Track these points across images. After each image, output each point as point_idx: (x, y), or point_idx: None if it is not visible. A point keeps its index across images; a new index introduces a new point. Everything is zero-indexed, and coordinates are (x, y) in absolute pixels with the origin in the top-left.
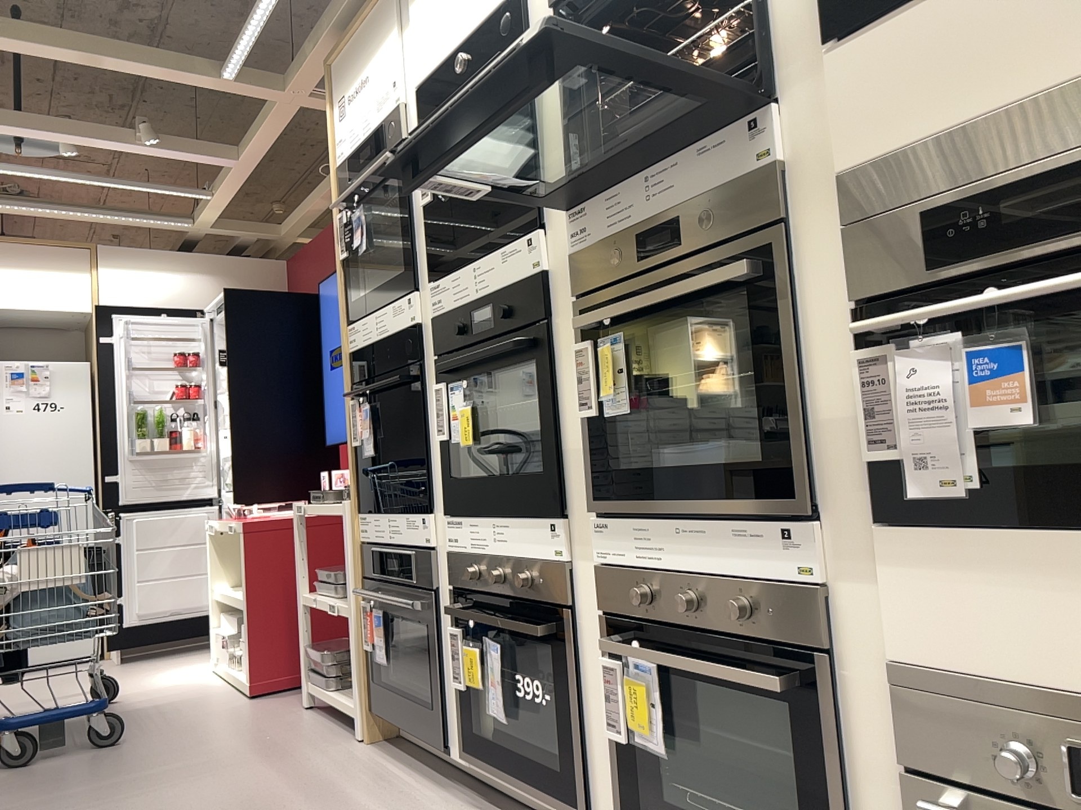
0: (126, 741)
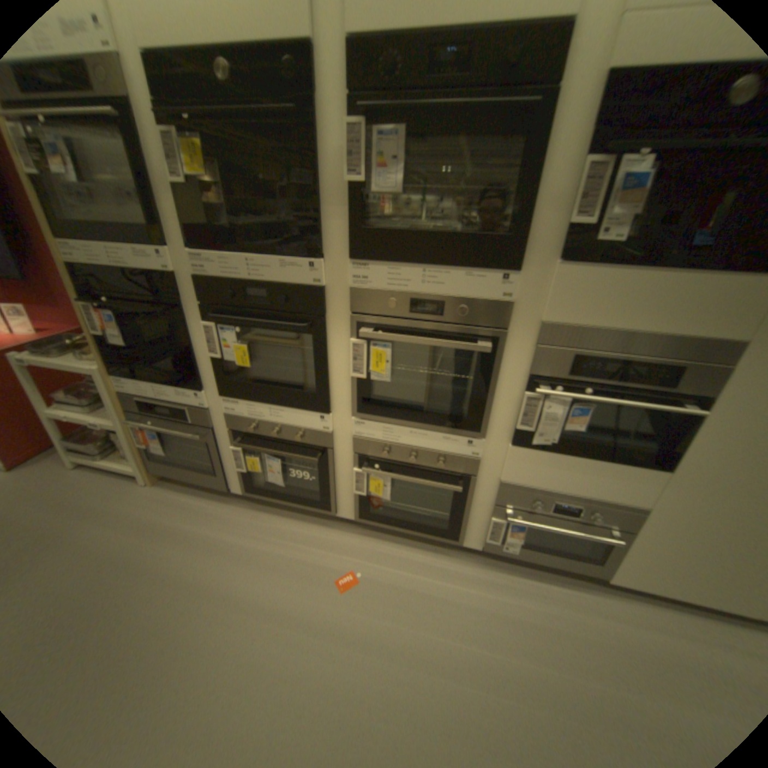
0: None
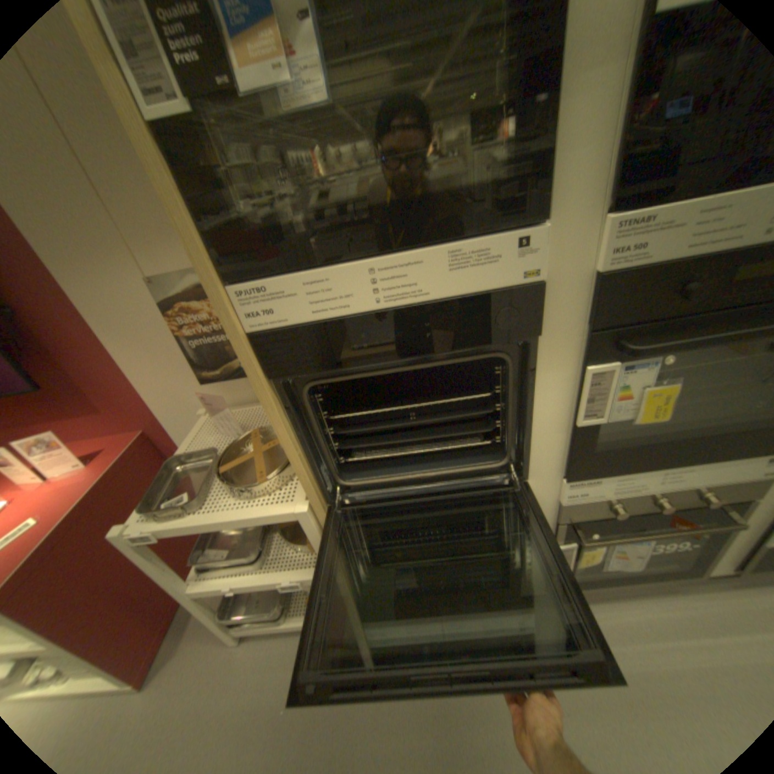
0: None
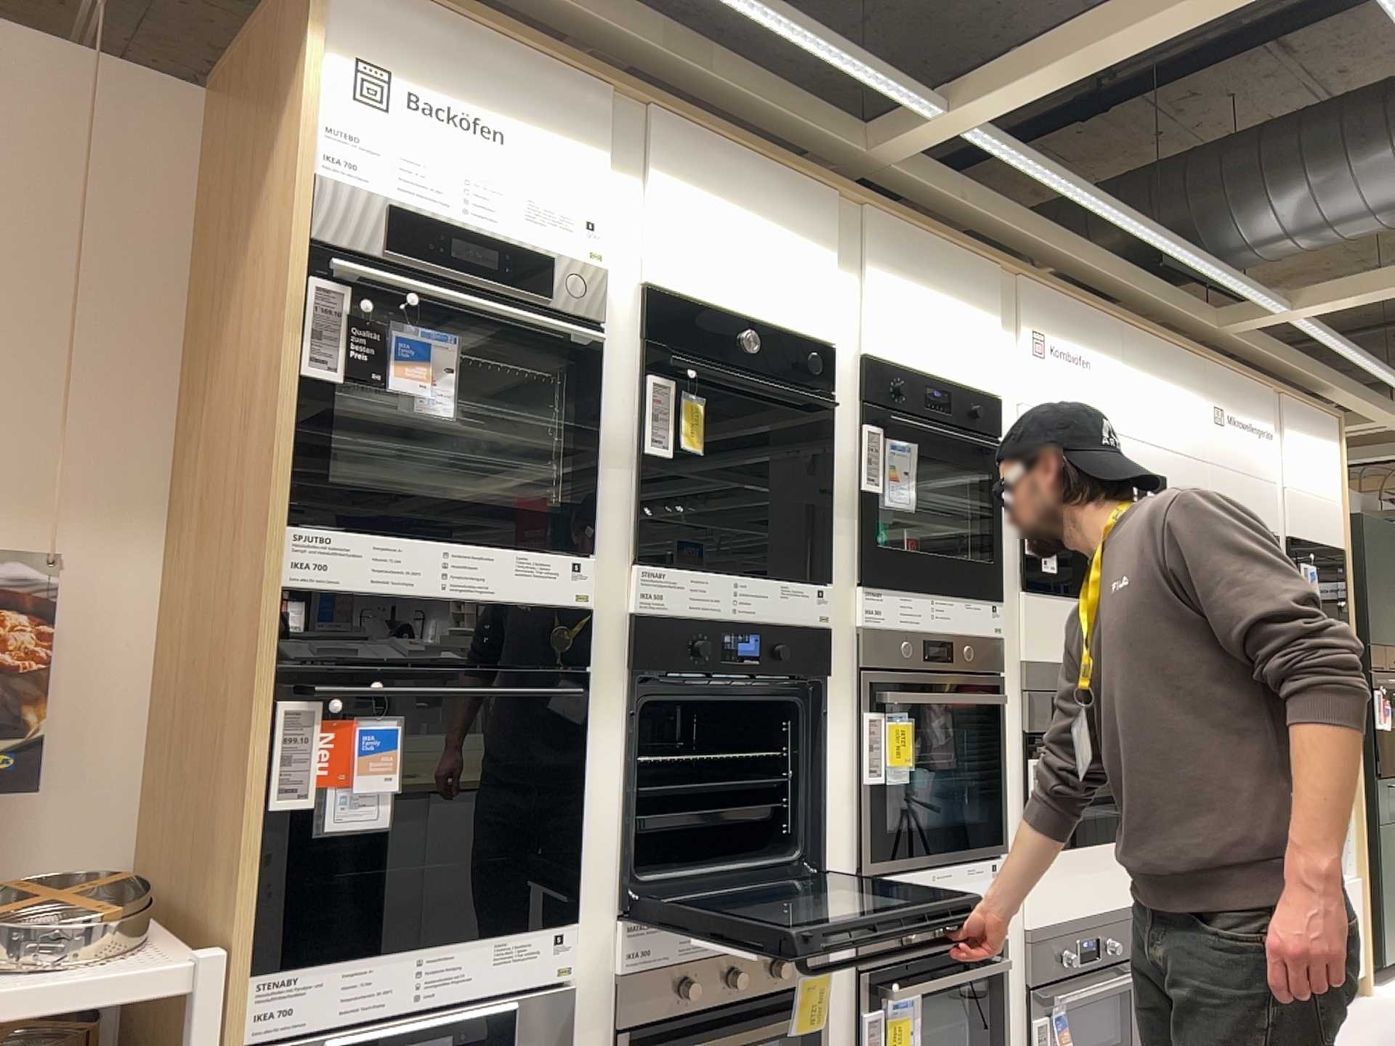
0: None
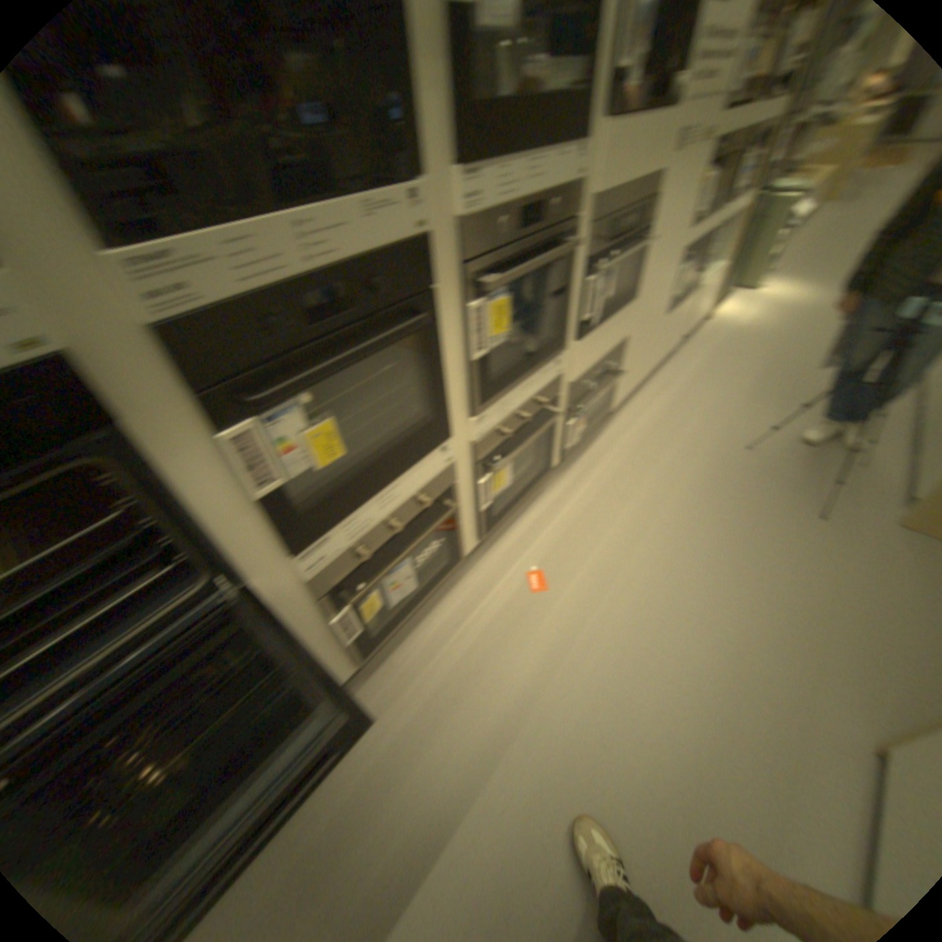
0: None
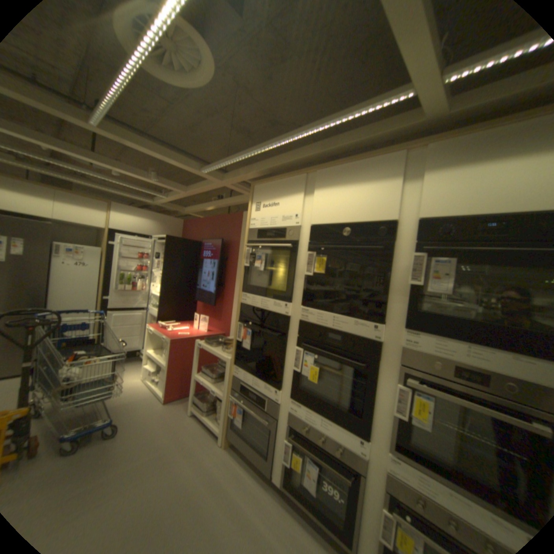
0: (116, 437)
